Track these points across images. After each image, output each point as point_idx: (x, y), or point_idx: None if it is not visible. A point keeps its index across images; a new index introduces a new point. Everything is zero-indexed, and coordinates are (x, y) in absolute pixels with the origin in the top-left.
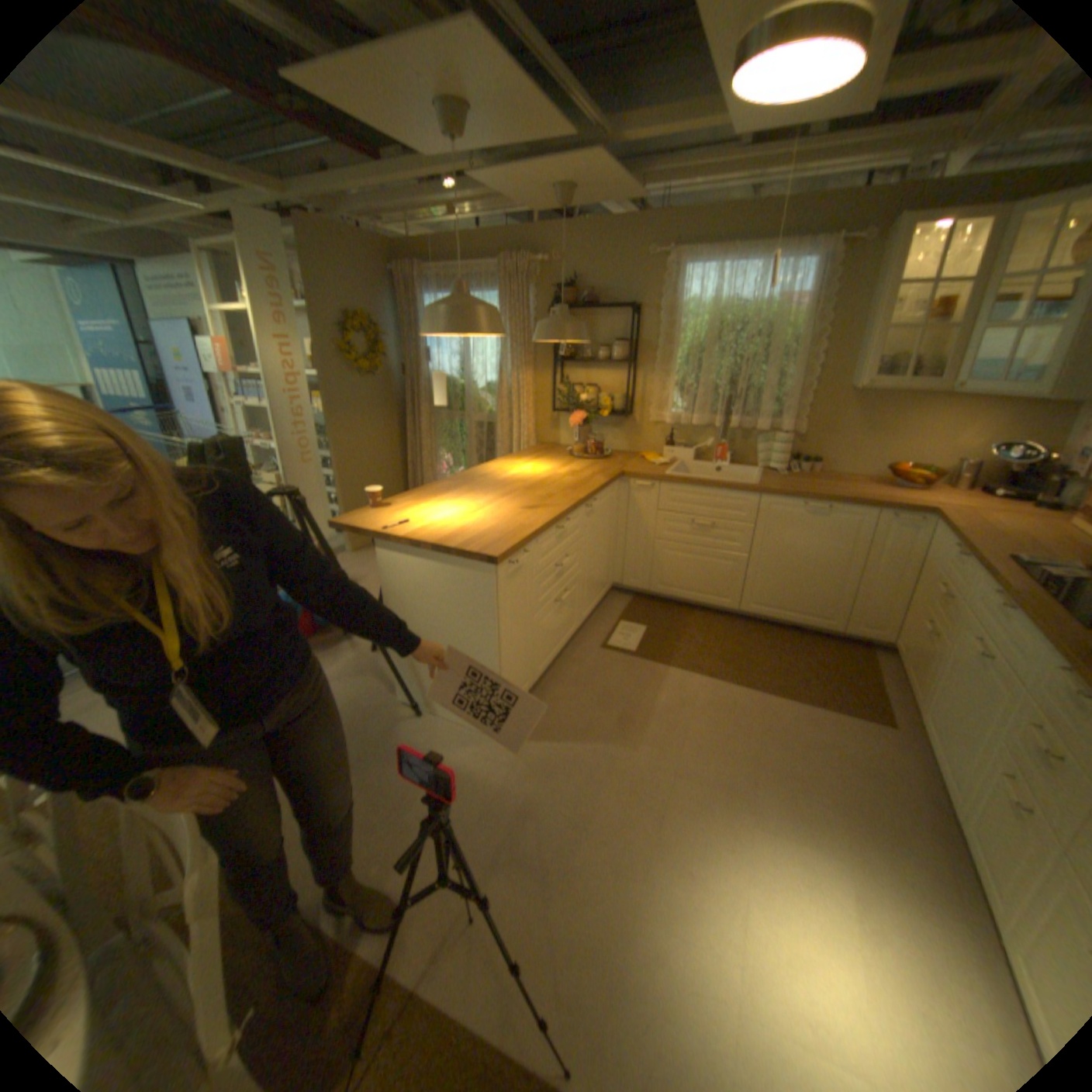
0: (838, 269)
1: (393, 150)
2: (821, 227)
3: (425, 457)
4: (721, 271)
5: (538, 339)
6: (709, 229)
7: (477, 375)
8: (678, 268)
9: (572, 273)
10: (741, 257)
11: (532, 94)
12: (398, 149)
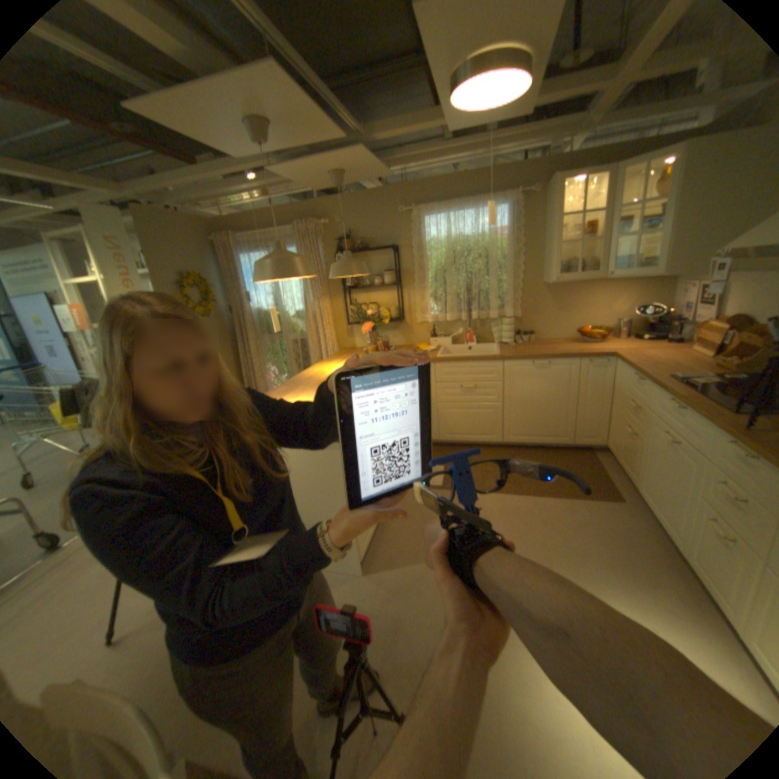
0: (521, 211)
1: (206, 156)
2: (505, 186)
3: (257, 371)
4: (448, 219)
5: (332, 276)
6: (435, 193)
7: (288, 307)
8: (419, 219)
9: (347, 229)
10: (459, 209)
11: (315, 111)
12: (210, 155)
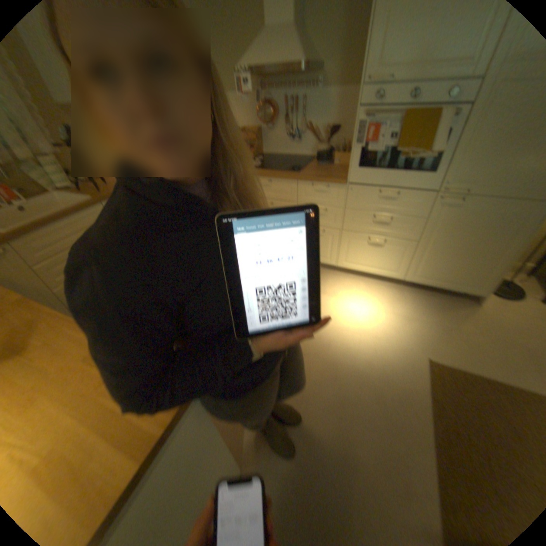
0: None
1: None
2: None
3: None
4: None
5: None
6: None
7: None
8: None
9: None
10: None
11: None
12: None
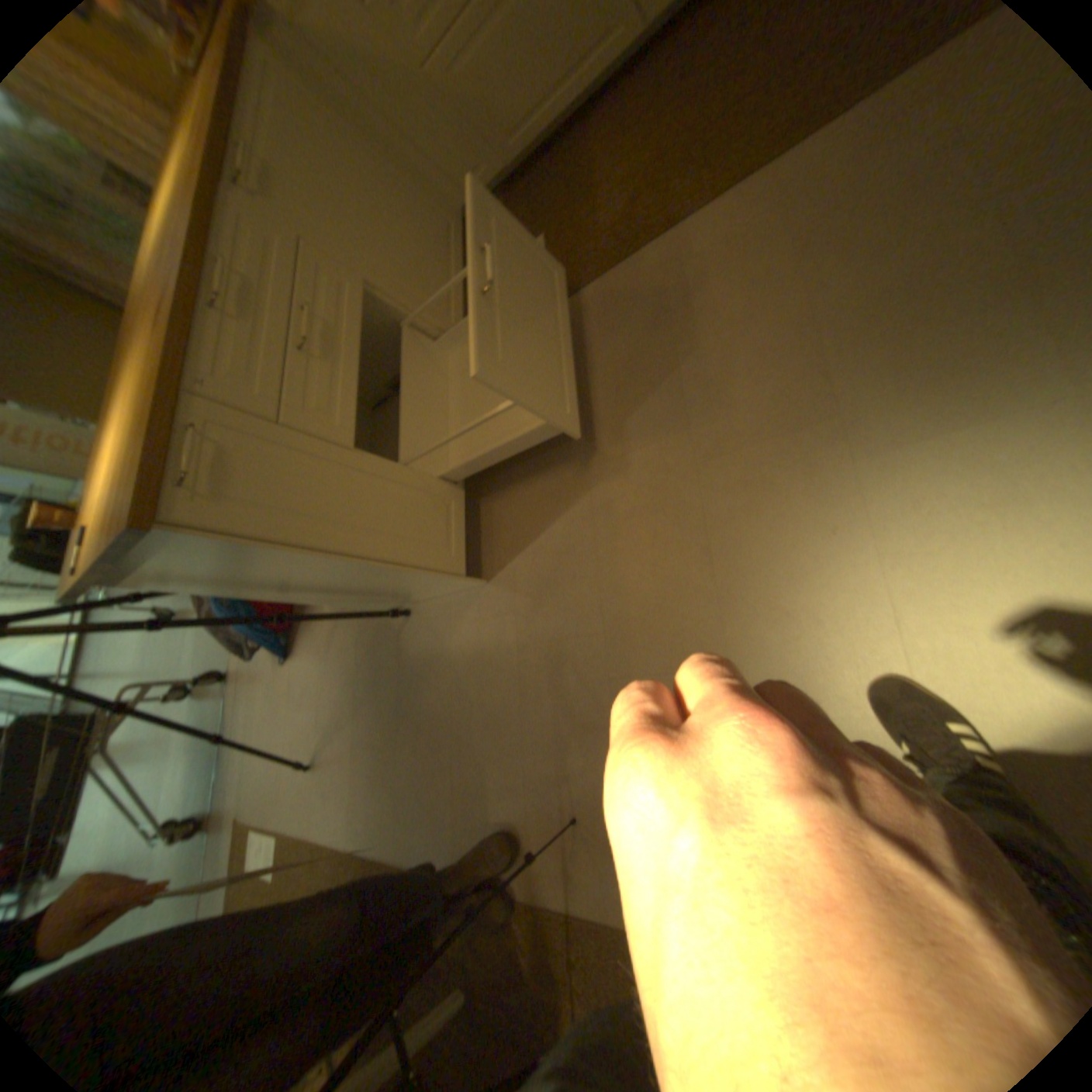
0: None
1: None
2: None
3: None
4: None
5: None
6: None
7: None
8: None
9: None
10: None
11: None
12: None
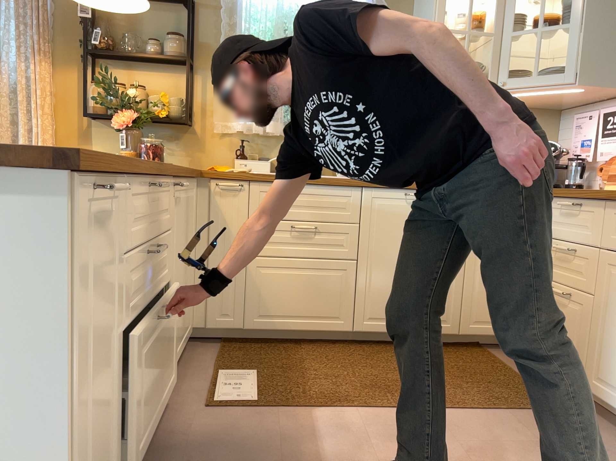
0: None
1: None
2: None
3: None
4: None
5: None
6: None
7: None
8: None
9: None
10: None
11: None
12: None
